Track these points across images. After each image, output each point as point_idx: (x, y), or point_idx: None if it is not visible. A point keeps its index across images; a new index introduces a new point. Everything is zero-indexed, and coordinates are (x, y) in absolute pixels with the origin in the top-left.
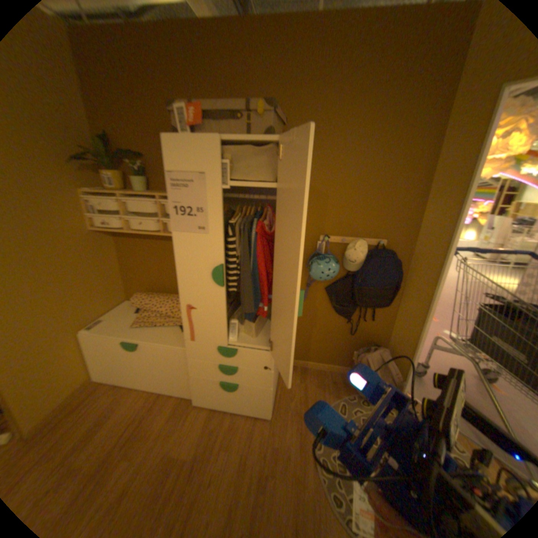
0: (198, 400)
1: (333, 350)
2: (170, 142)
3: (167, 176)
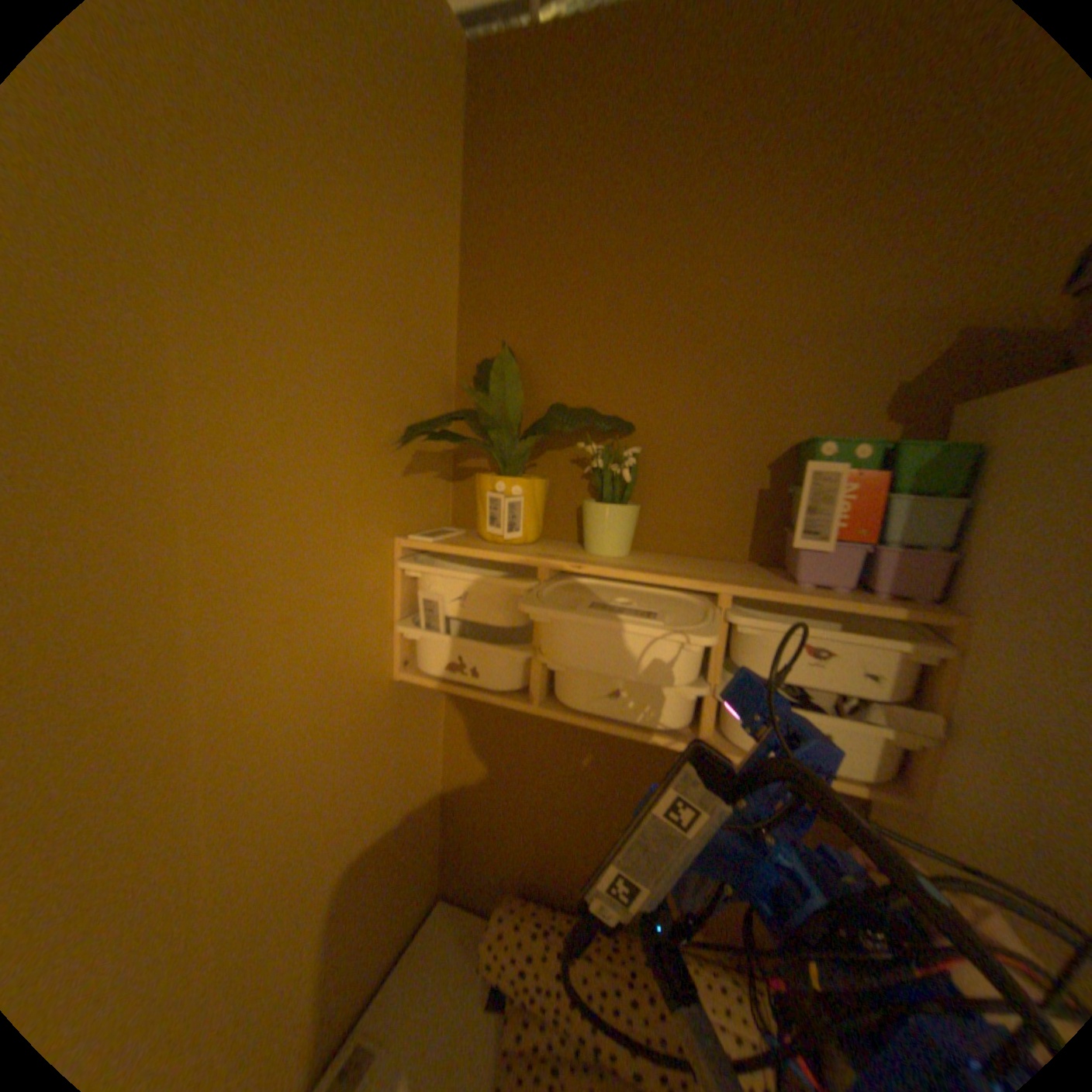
0: None
1: None
2: None
3: None
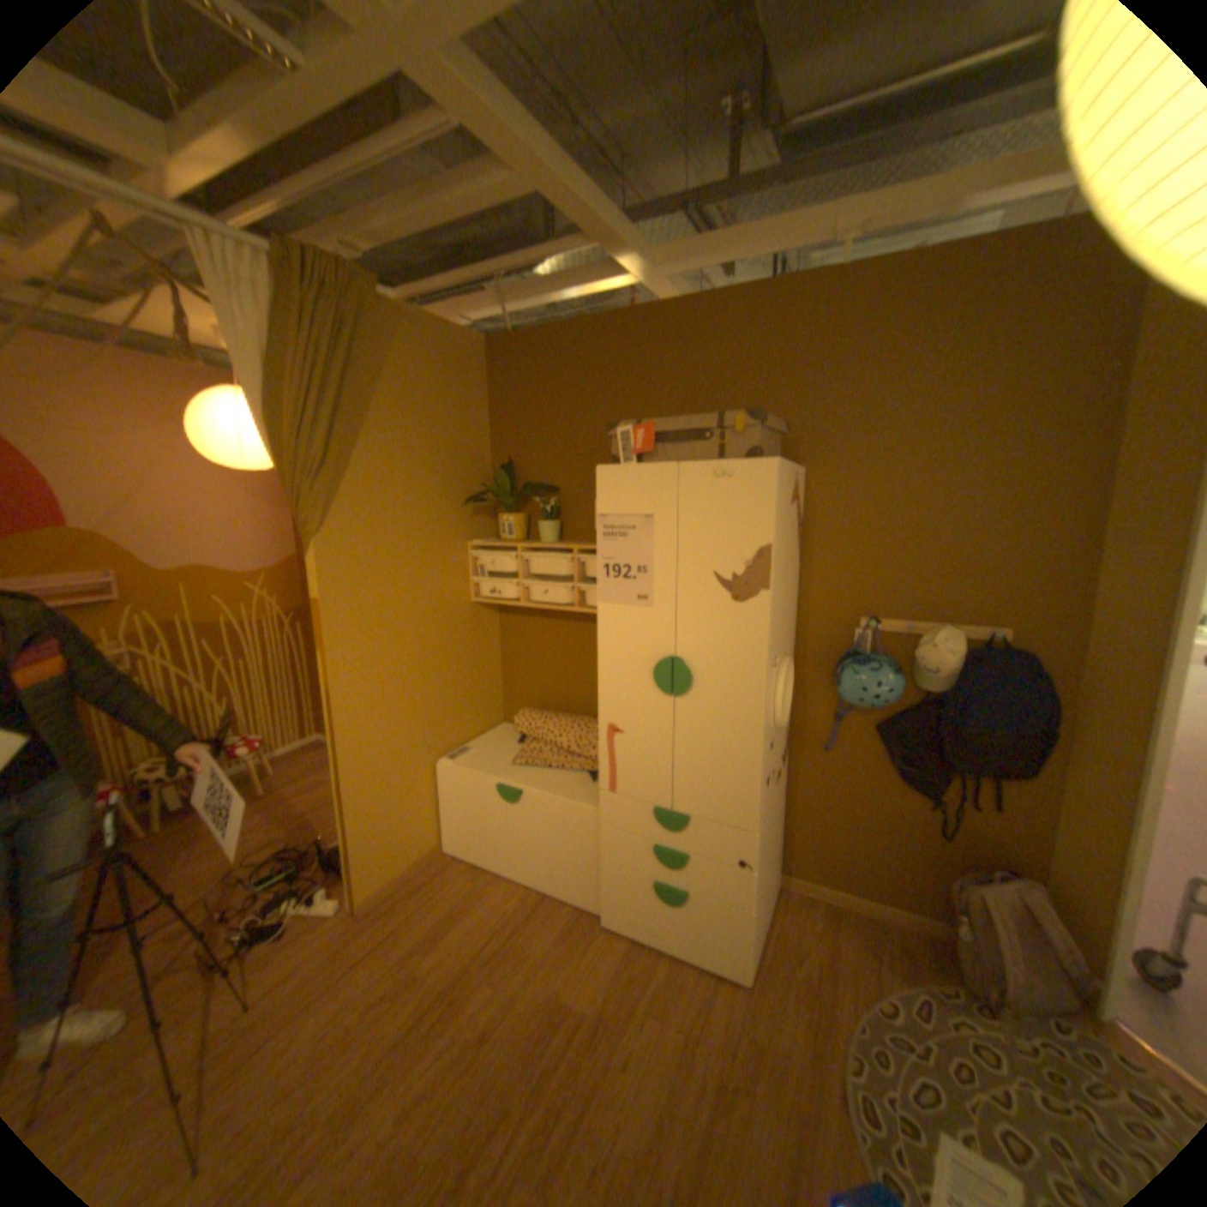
0: (611, 916)
1: (904, 873)
2: (607, 476)
3: (598, 521)
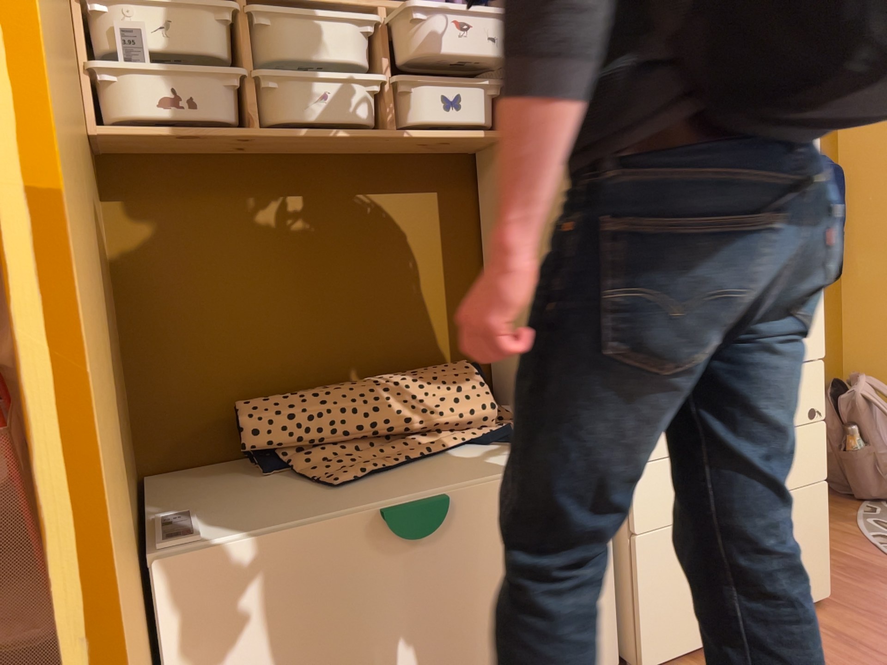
0: (659, 636)
1: None
2: None
3: None
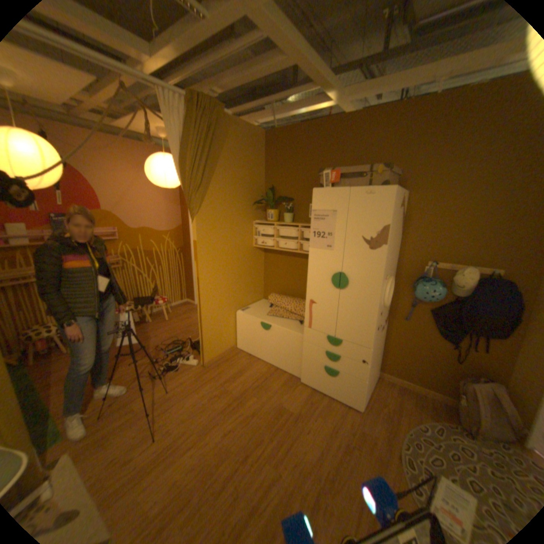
0: (305, 378)
1: (438, 375)
2: (317, 193)
3: (312, 212)
